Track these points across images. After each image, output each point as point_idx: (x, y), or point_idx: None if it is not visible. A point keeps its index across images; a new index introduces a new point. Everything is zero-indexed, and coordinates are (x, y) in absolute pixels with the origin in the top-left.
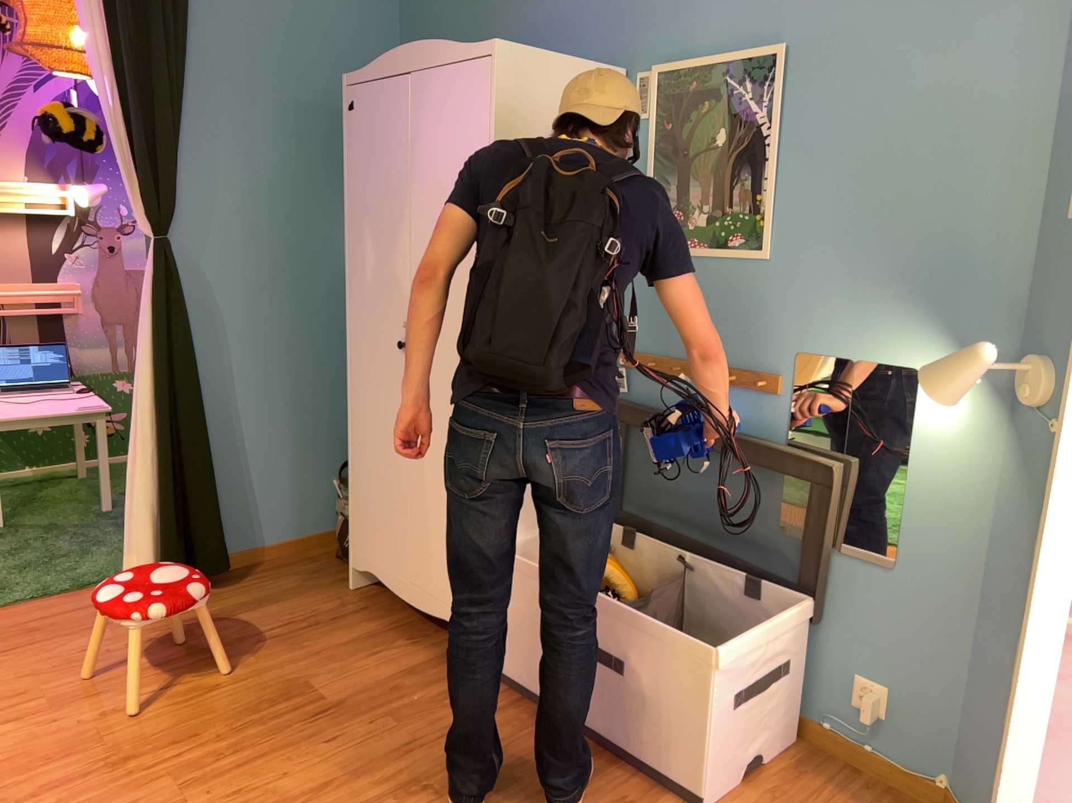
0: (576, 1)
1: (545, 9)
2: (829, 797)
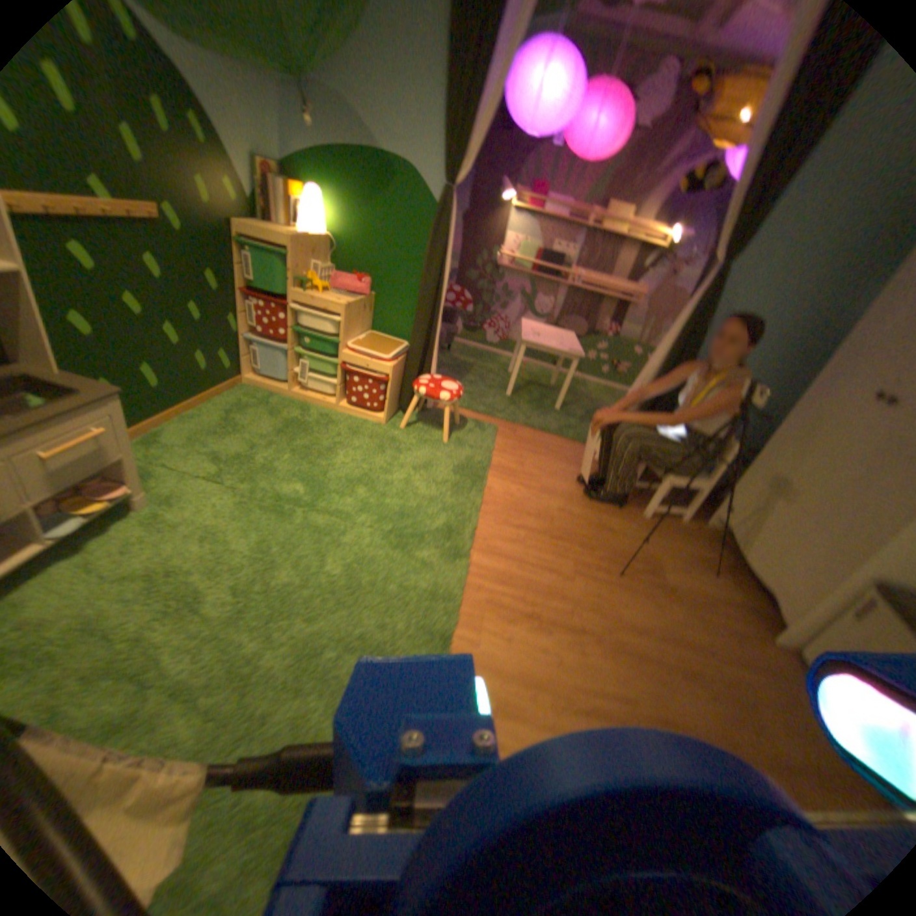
0: None
1: None
2: None
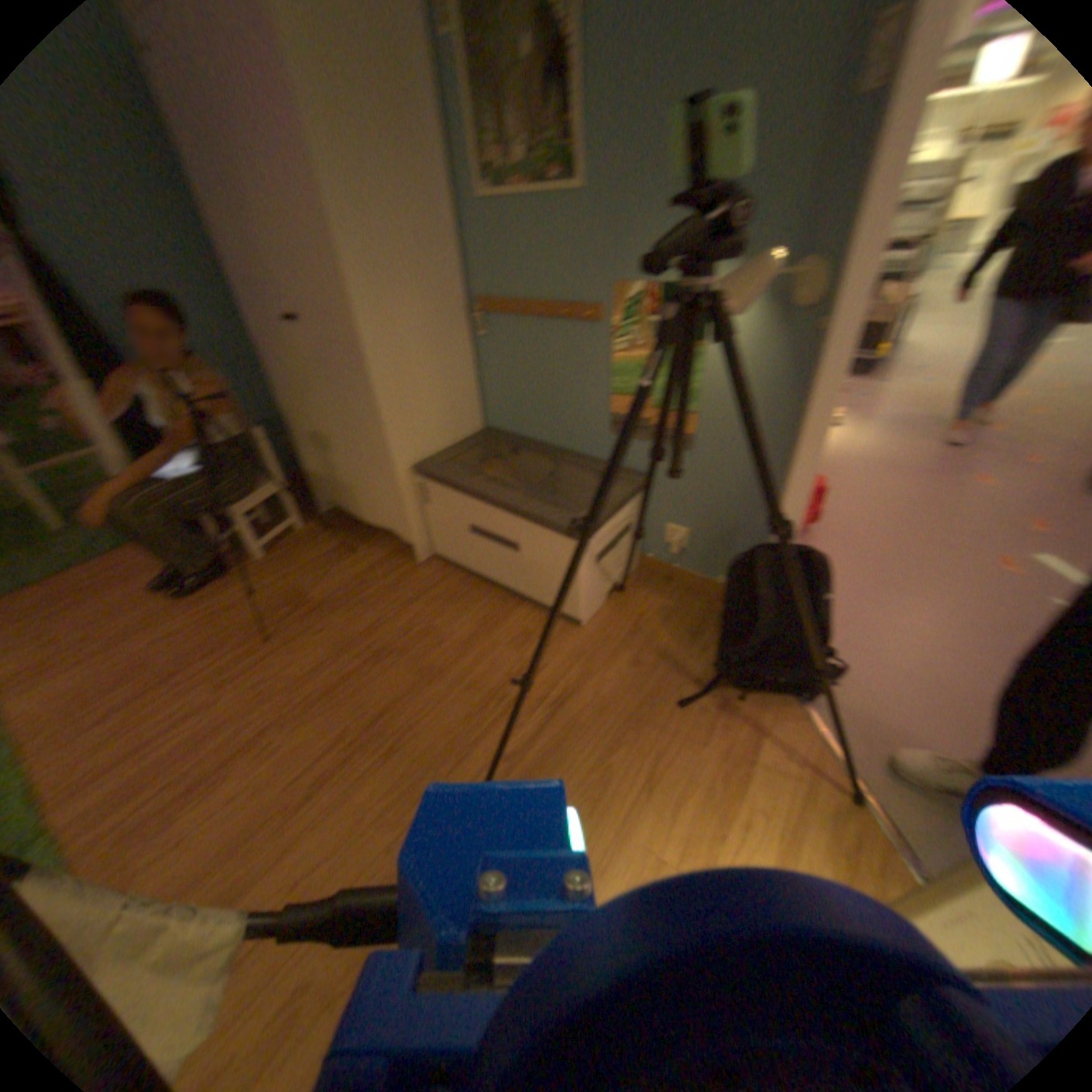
0: None
1: None
2: (648, 605)
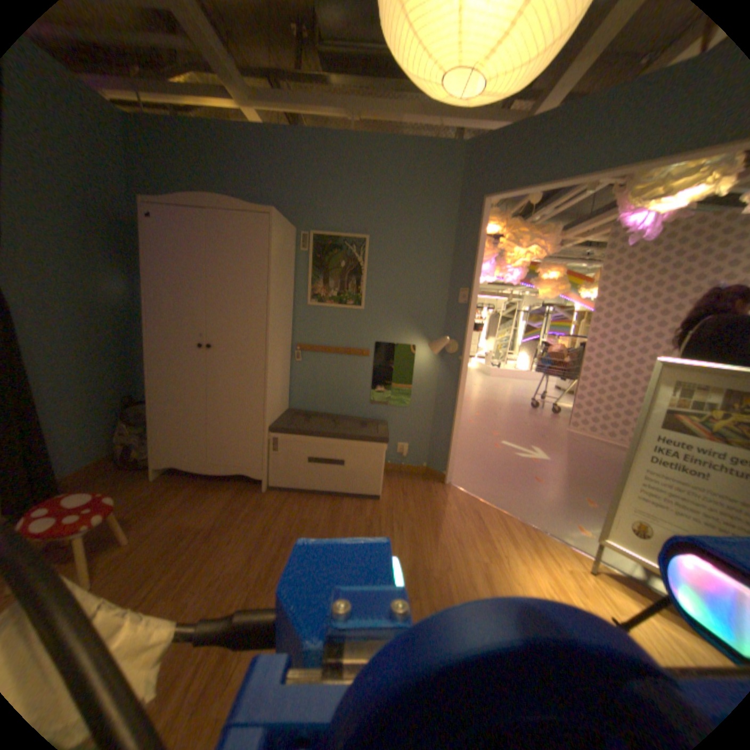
0: (263, 192)
1: (244, 190)
2: (400, 481)
